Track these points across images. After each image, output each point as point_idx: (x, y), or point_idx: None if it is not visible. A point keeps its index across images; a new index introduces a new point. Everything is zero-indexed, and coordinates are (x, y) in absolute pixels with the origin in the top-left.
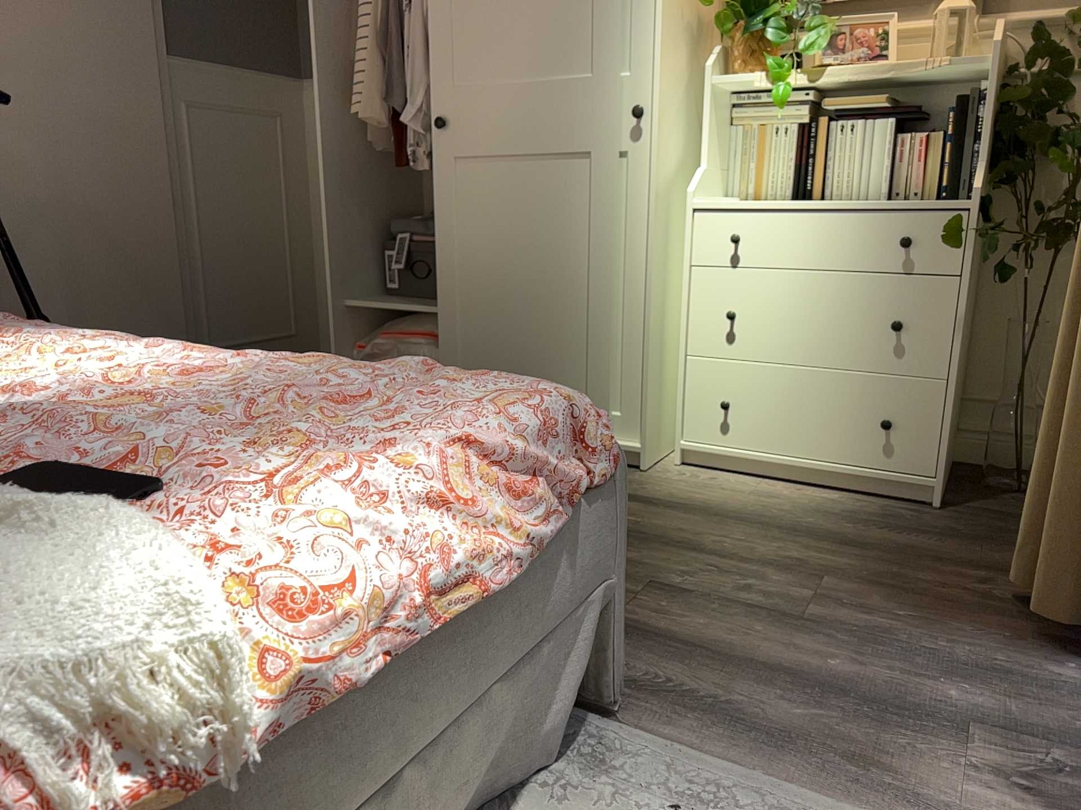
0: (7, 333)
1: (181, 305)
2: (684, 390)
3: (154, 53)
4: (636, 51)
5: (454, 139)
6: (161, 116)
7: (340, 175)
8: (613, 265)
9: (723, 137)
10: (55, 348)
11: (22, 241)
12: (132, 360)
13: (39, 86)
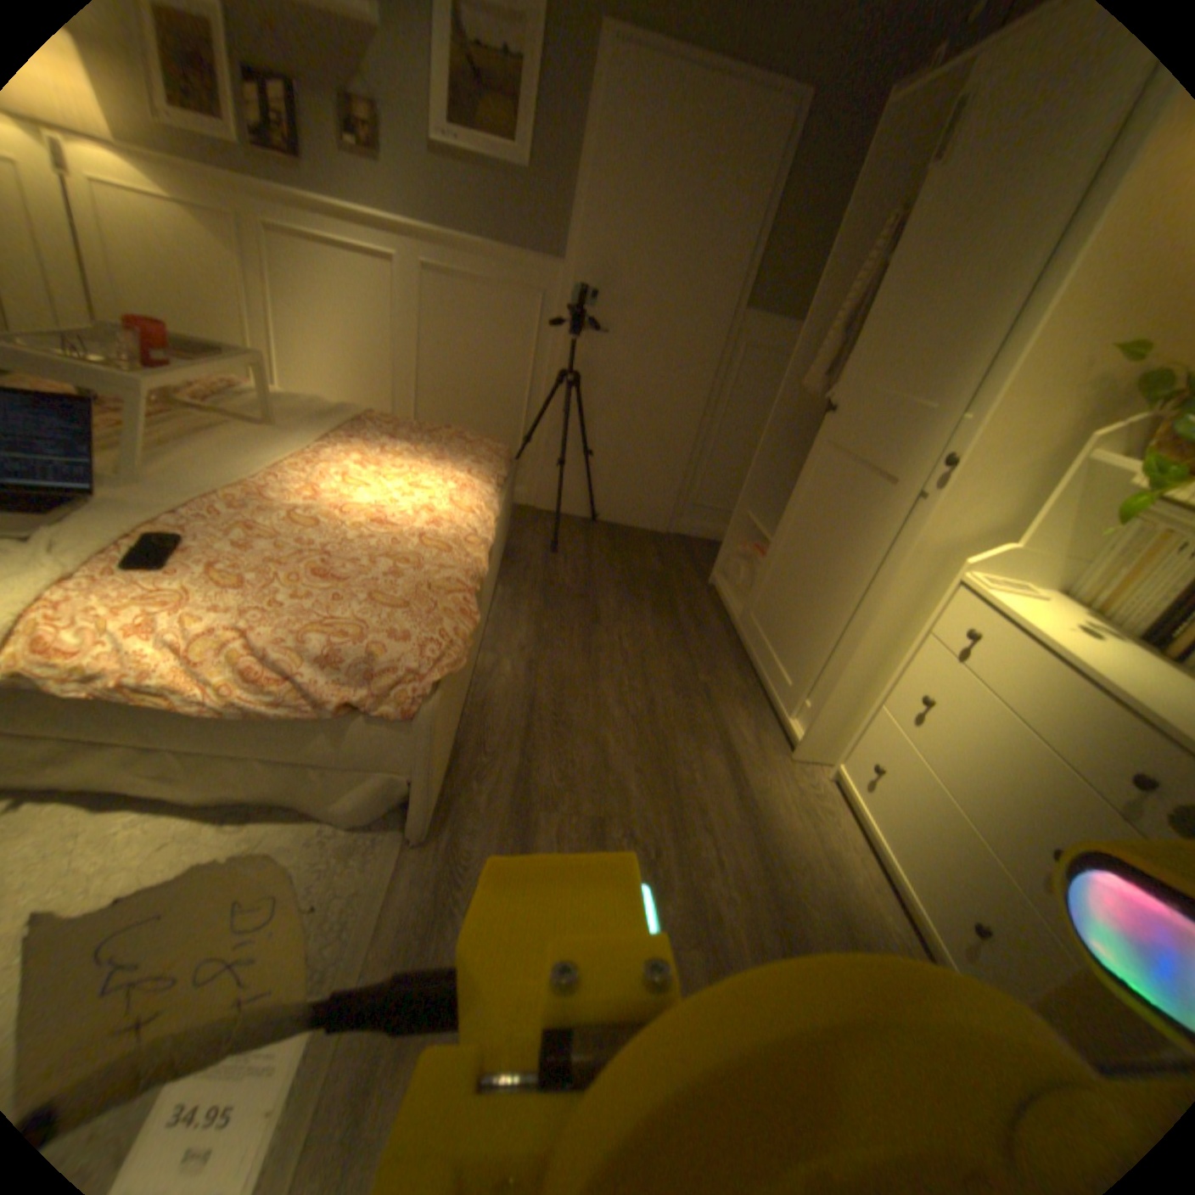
0: (467, 457)
1: (681, 470)
2: (865, 729)
3: (732, 303)
4: (993, 393)
5: (835, 423)
6: (719, 347)
7: (777, 422)
8: (868, 588)
9: (1098, 523)
10: (444, 474)
11: (602, 405)
12: (417, 497)
13: (645, 317)
